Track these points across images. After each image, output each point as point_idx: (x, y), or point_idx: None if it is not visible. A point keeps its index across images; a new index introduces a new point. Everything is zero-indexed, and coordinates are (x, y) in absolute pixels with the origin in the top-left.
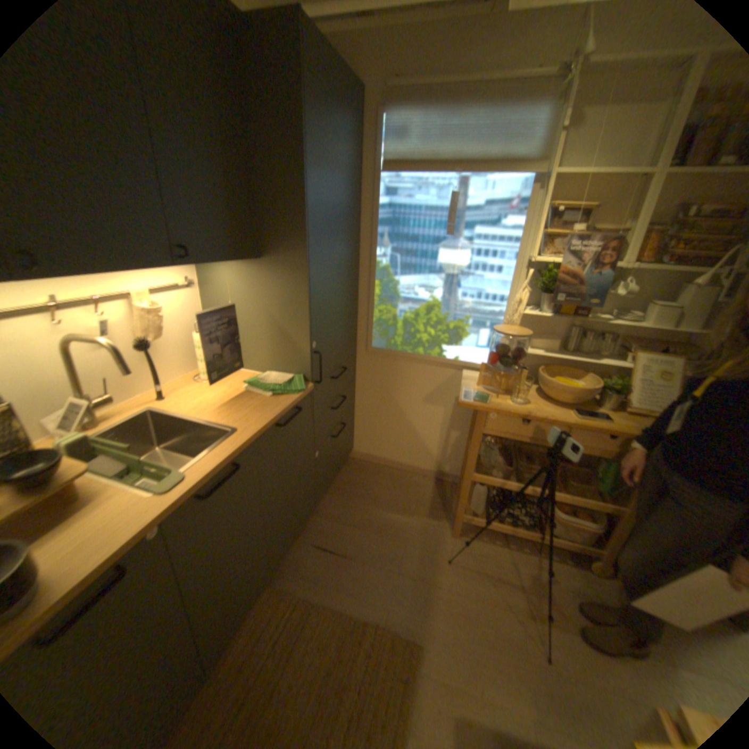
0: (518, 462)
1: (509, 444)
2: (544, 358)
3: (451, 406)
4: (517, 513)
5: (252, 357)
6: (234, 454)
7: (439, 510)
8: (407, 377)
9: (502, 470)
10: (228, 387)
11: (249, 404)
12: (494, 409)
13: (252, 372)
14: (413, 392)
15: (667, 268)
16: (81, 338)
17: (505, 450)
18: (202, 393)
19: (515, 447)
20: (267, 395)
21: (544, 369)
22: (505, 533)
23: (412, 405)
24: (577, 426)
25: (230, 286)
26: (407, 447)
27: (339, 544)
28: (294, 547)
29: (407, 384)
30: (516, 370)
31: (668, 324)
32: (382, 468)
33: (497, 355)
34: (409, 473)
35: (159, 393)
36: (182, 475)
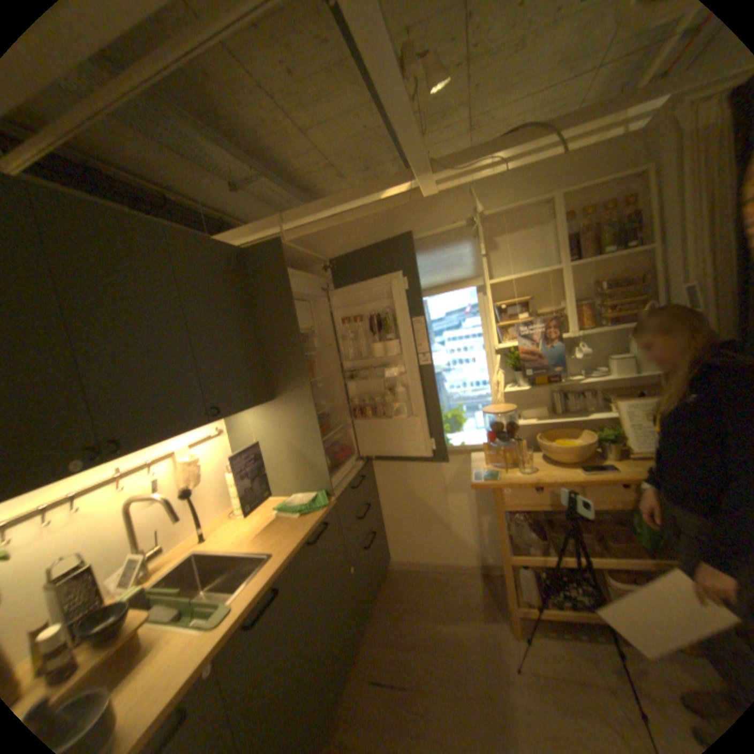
0: (552, 535)
1: (540, 518)
2: (541, 425)
3: (473, 491)
4: (575, 594)
5: (278, 485)
6: (271, 580)
7: (494, 611)
8: (424, 472)
9: (538, 547)
10: (259, 518)
11: (280, 529)
12: (505, 484)
13: (279, 499)
14: (434, 486)
15: (610, 328)
16: (138, 499)
17: (539, 525)
18: (237, 529)
19: (546, 519)
20: (295, 518)
21: (542, 435)
22: (569, 622)
23: (436, 499)
24: (587, 483)
25: (252, 427)
26: (444, 546)
27: (395, 675)
28: (347, 690)
29: (425, 479)
30: (515, 443)
31: (634, 371)
32: (425, 576)
33: (494, 433)
34: (453, 575)
35: (200, 537)
36: (228, 609)
